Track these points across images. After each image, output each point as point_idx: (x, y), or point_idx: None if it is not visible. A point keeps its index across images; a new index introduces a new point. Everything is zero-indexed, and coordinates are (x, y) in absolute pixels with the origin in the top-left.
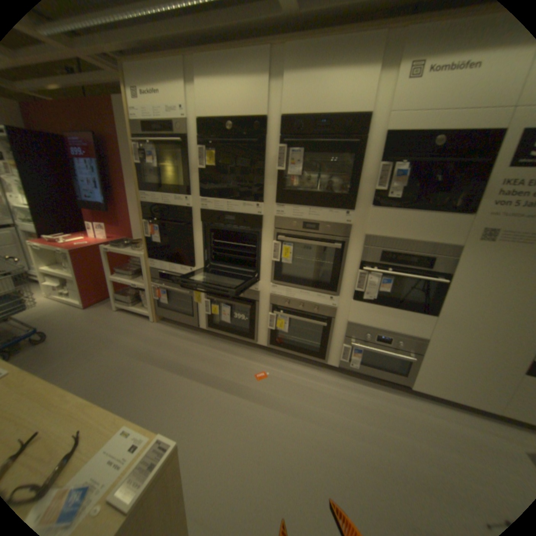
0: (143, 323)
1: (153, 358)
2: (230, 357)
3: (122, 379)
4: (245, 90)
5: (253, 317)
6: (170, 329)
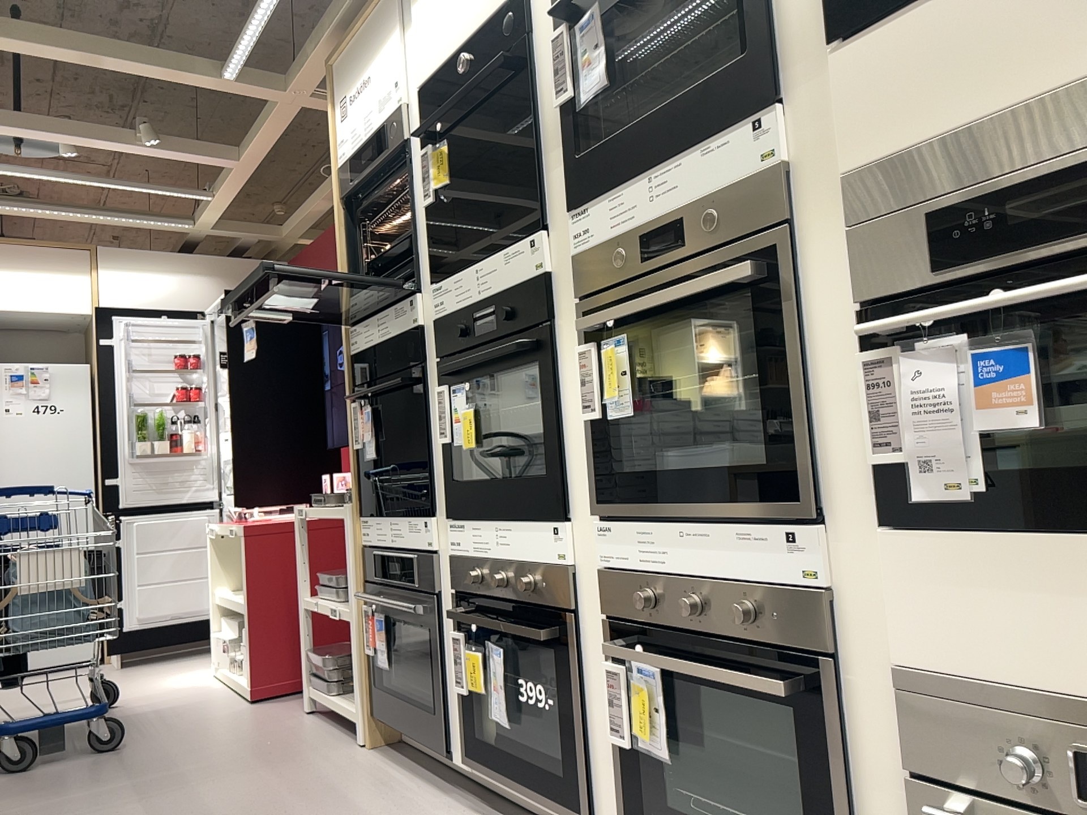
0: (341, 743)
1: None
2: None
3: None
4: None
5: (568, 693)
6: (391, 768)
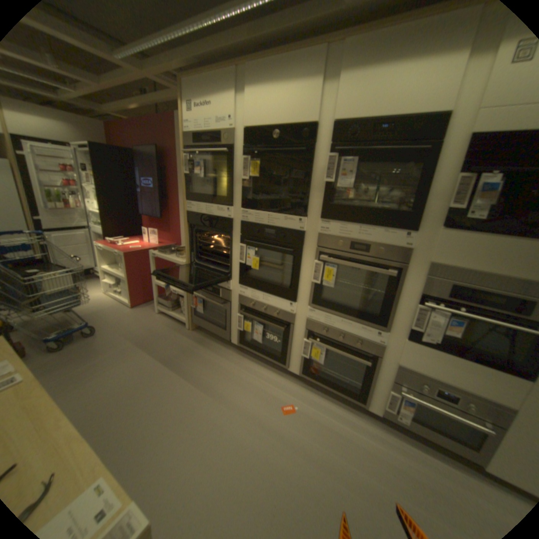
0: (180, 329)
1: (183, 368)
2: (259, 381)
3: (150, 386)
4: (296, 95)
5: (286, 341)
6: (204, 339)
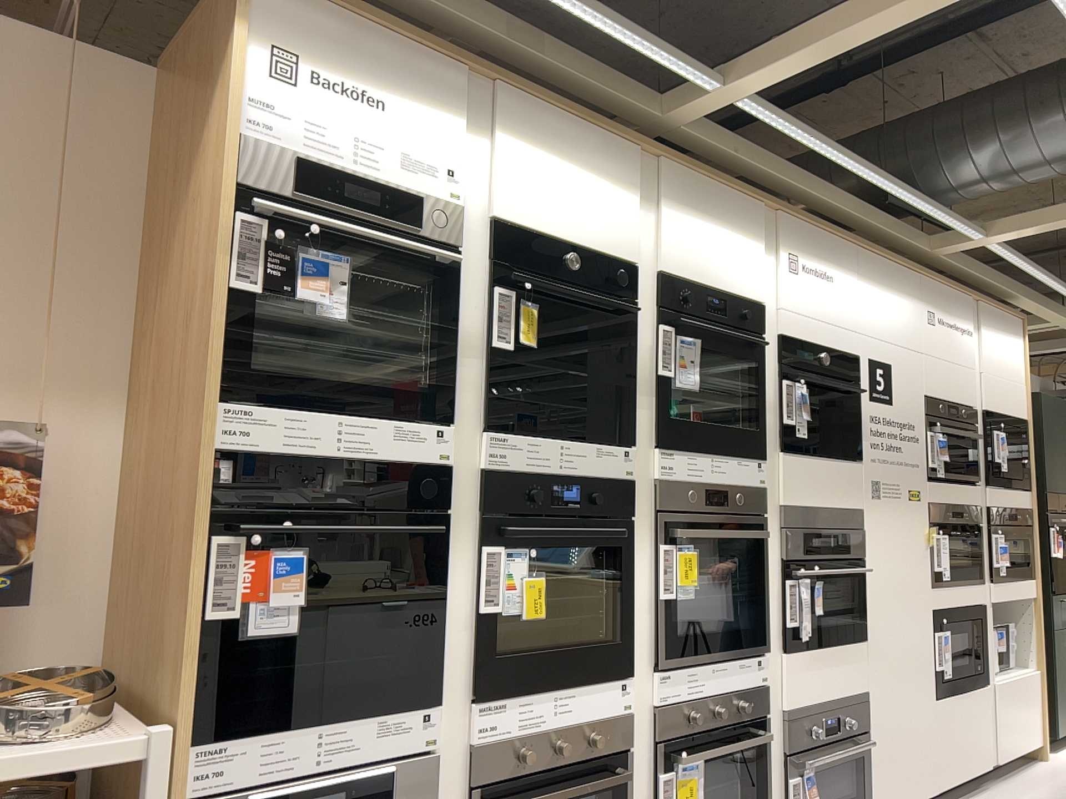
0: None
1: None
2: None
3: None
4: (601, 210)
5: None
6: None
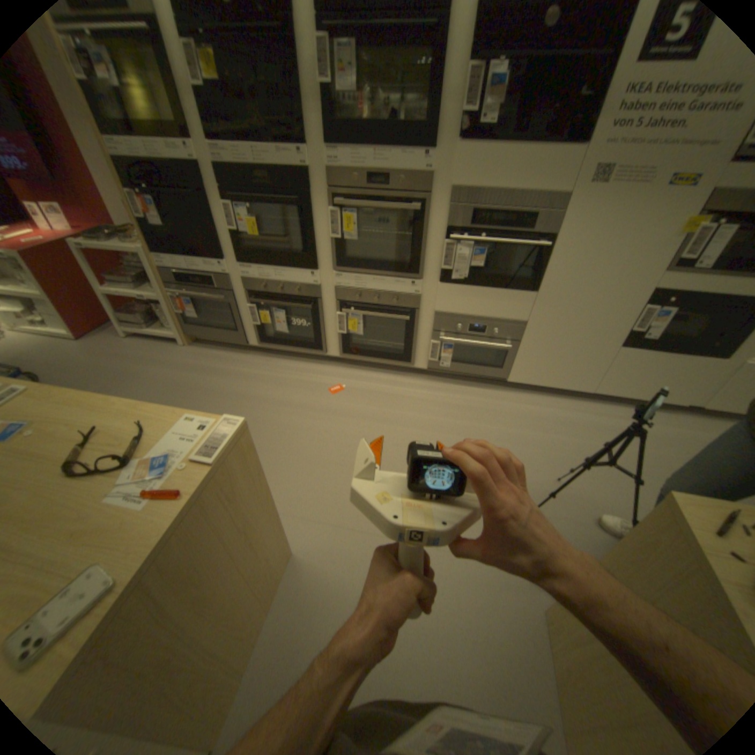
0: (170, 348)
1: (197, 386)
2: (296, 375)
3: None
4: None
5: (317, 322)
6: (210, 352)
